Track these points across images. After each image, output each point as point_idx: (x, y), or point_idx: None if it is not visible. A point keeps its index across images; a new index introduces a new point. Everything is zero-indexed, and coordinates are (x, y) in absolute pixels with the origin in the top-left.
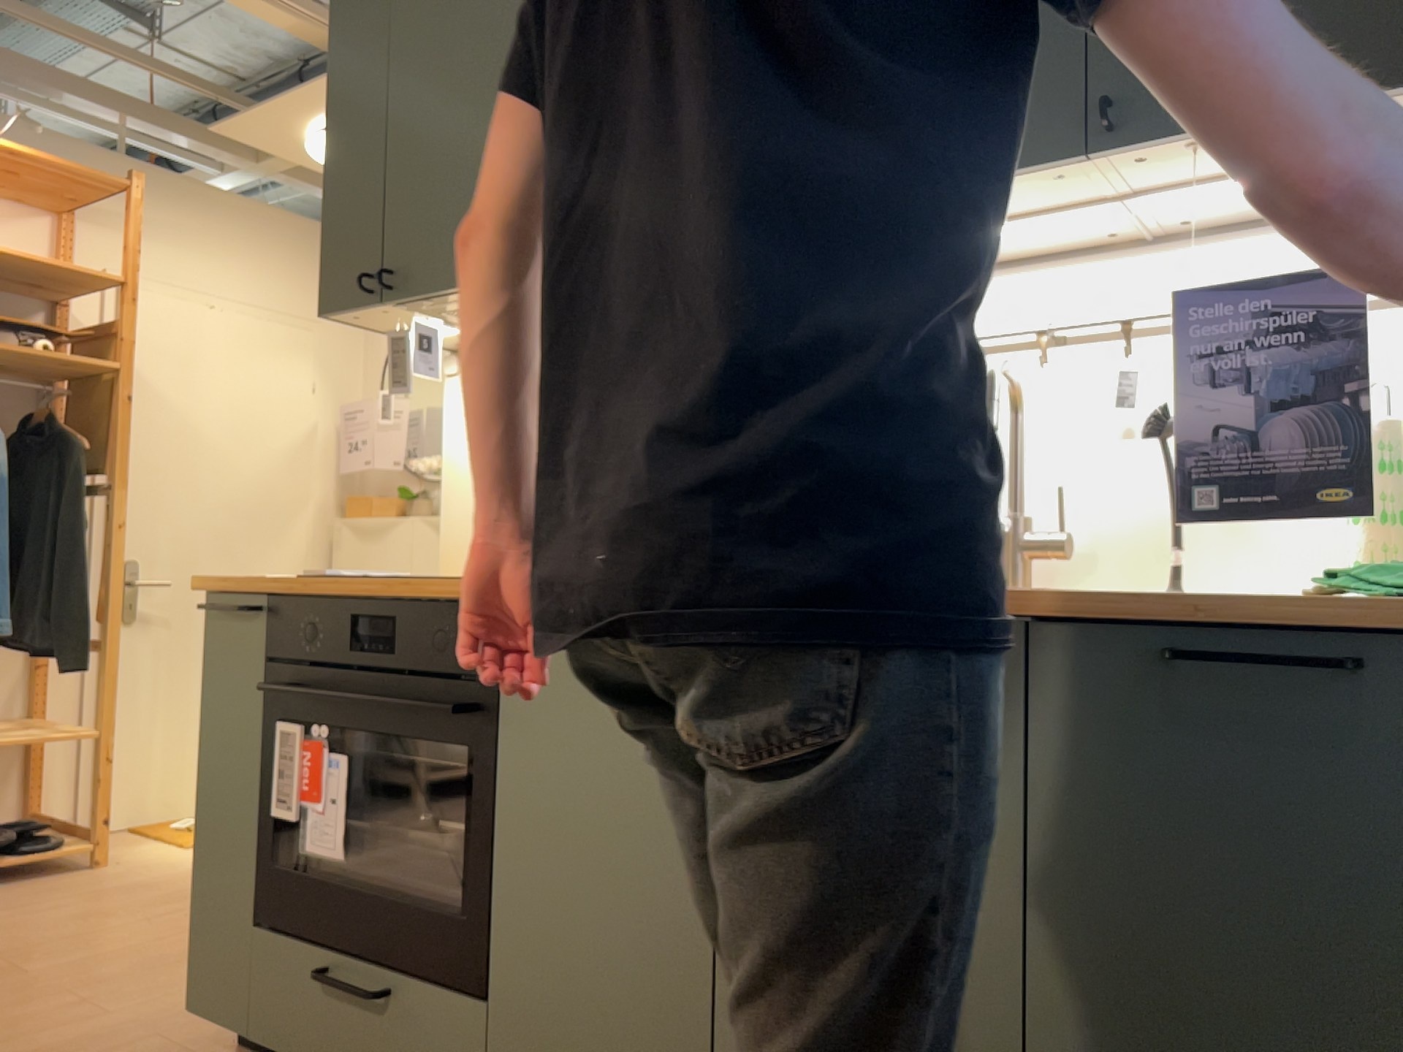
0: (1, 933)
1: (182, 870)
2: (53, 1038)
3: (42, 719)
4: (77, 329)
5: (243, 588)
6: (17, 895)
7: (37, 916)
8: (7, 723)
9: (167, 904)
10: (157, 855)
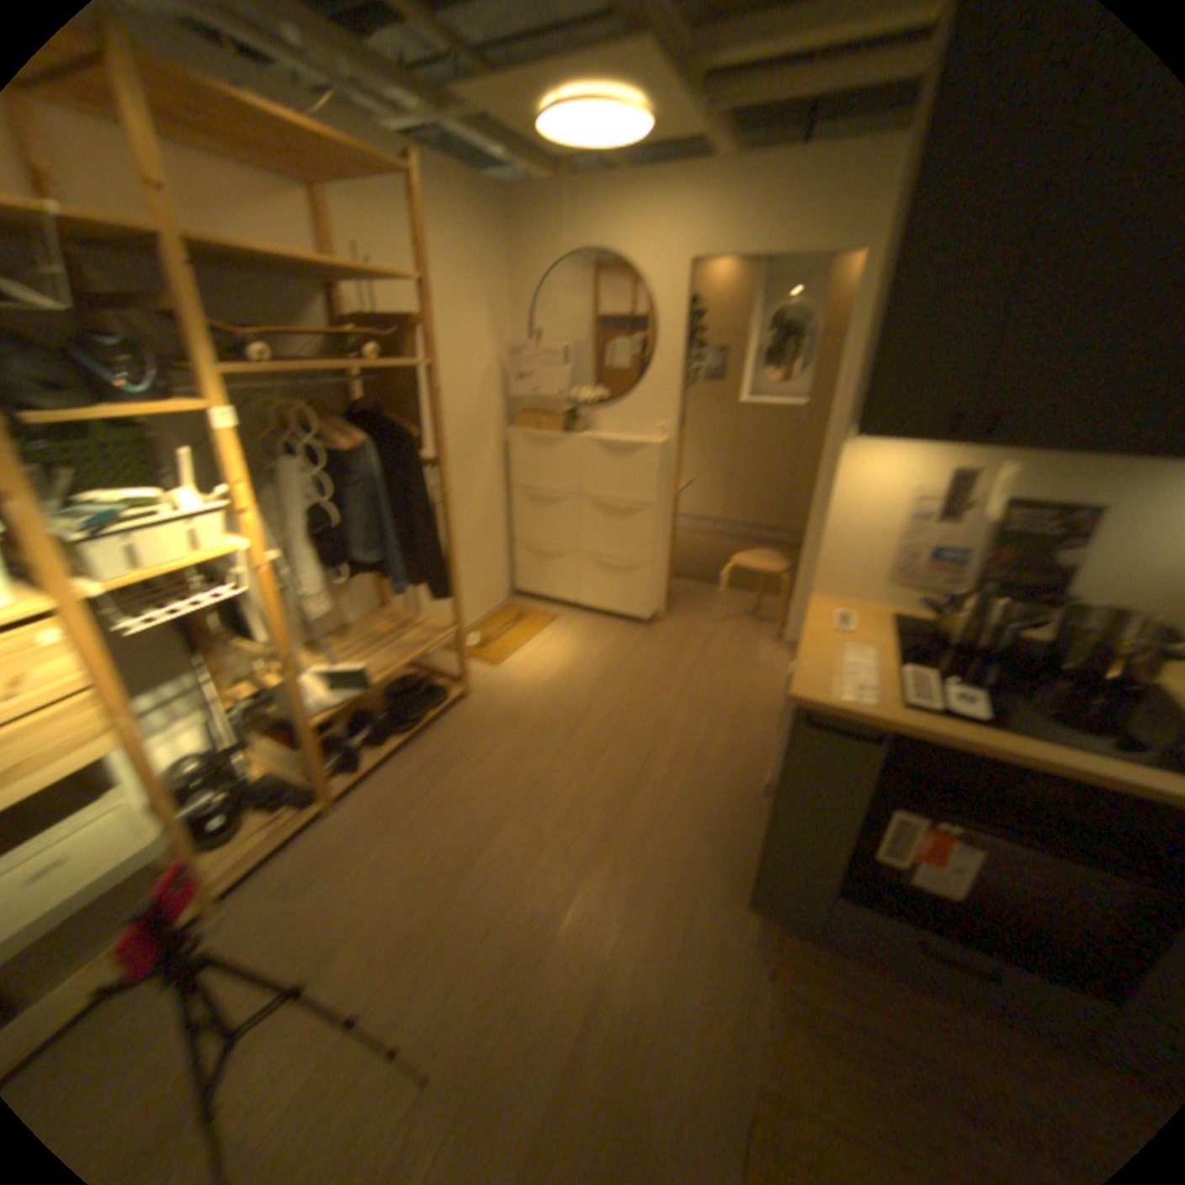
0: (490, 784)
1: (523, 691)
2: (644, 909)
3: (395, 605)
4: (348, 306)
5: (871, 720)
6: (455, 736)
7: (491, 759)
8: (384, 617)
9: (553, 733)
10: (491, 674)
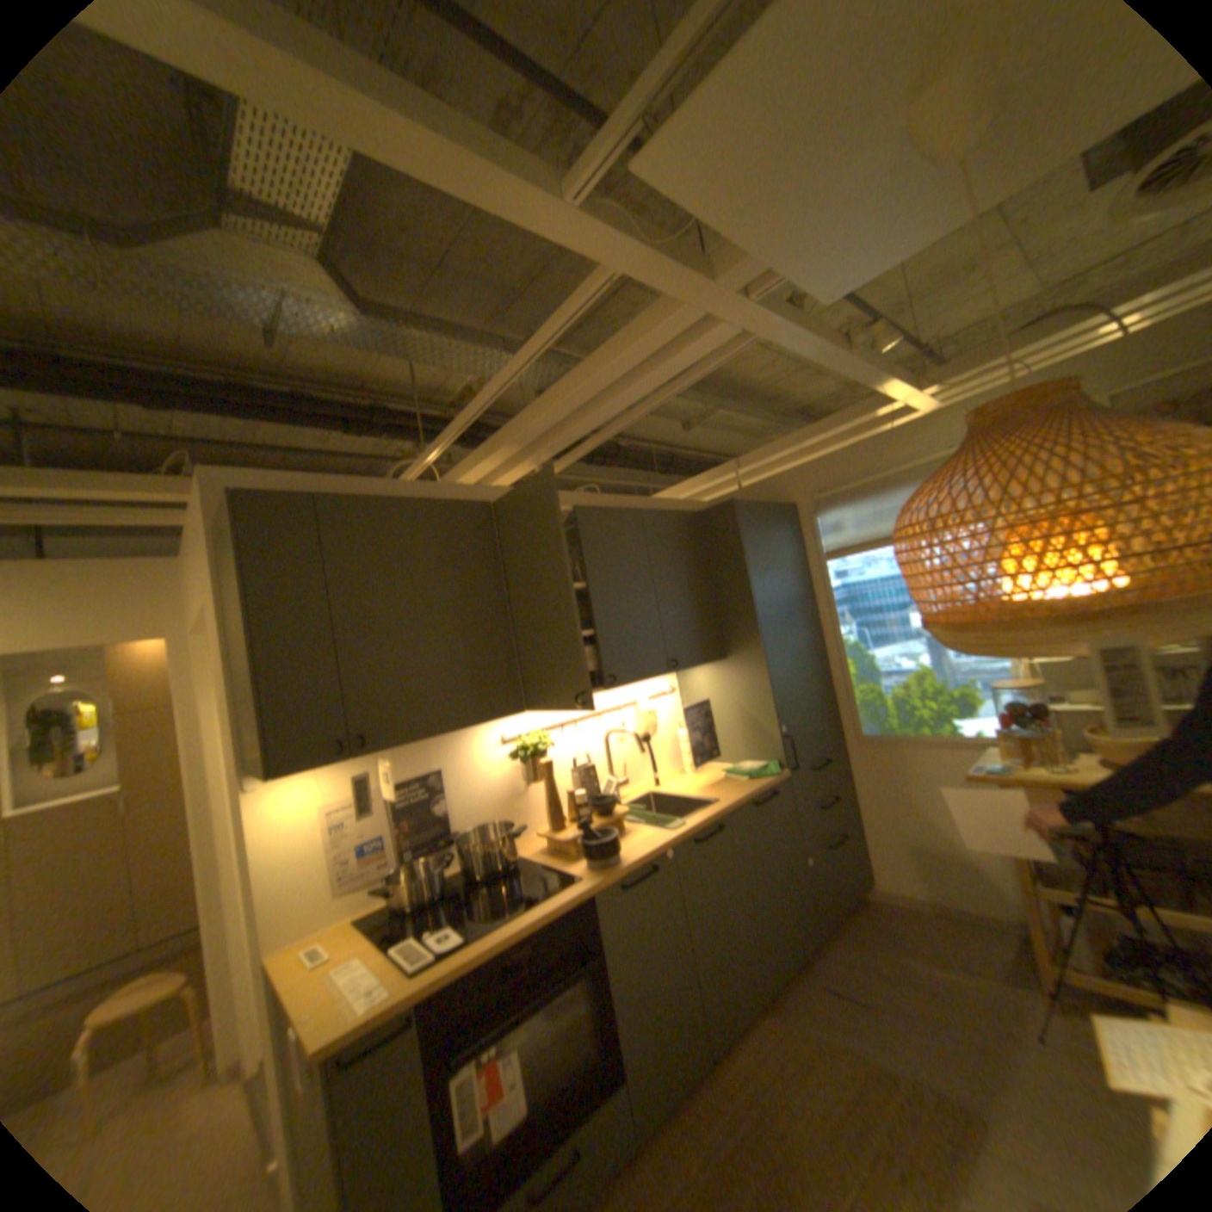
0: None
1: None
2: None
3: None
4: None
5: (392, 1012)
6: None
7: None
8: None
9: None
10: None
